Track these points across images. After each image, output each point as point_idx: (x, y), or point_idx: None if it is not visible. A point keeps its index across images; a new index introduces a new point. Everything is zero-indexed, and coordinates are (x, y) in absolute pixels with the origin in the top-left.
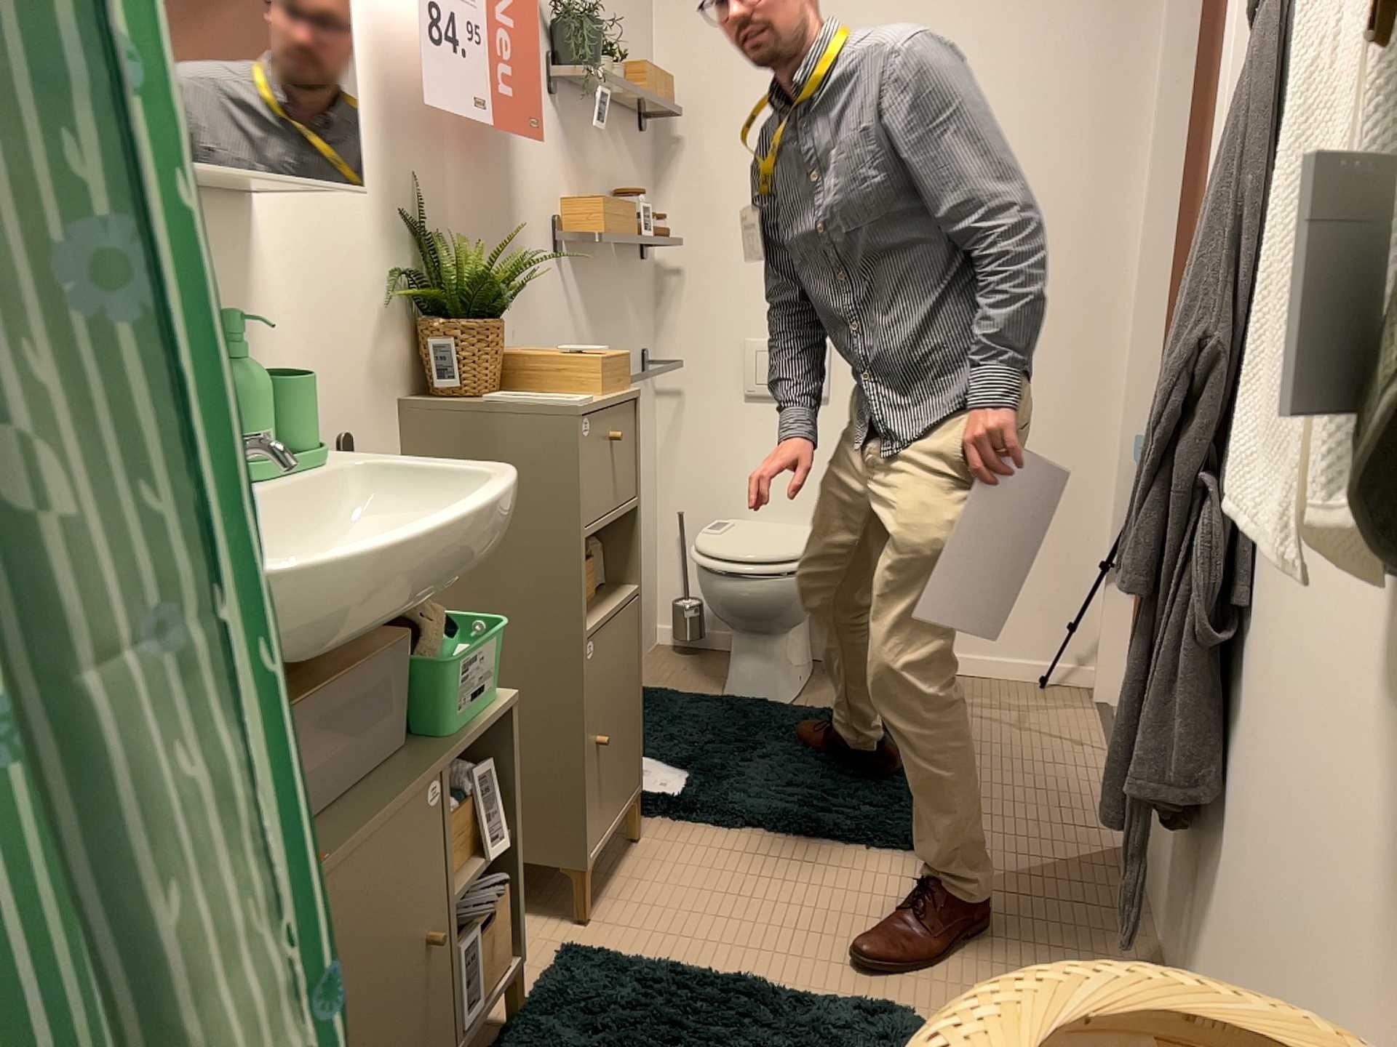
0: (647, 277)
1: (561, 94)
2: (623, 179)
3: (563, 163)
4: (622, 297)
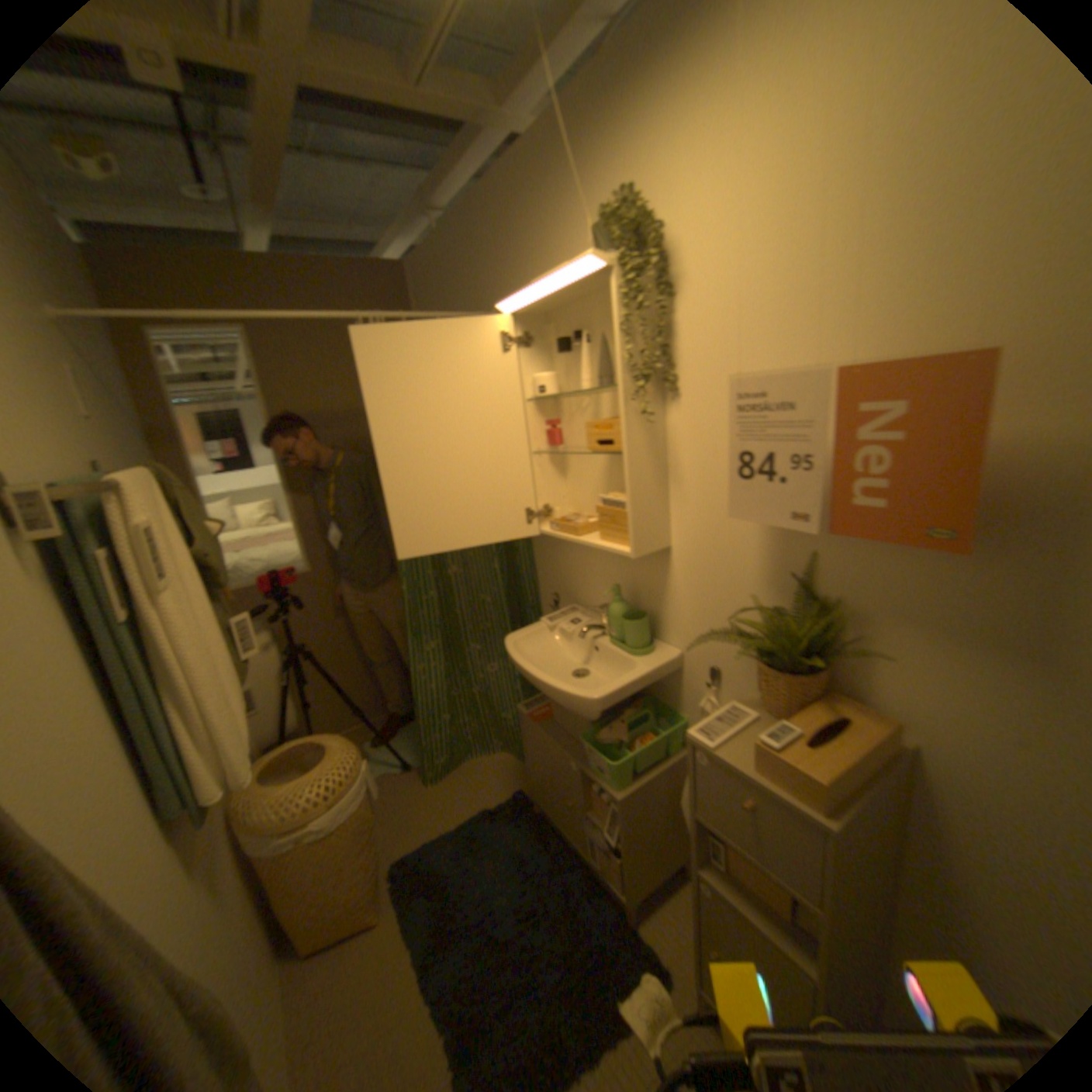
0: None
1: None
2: None
3: None
4: None
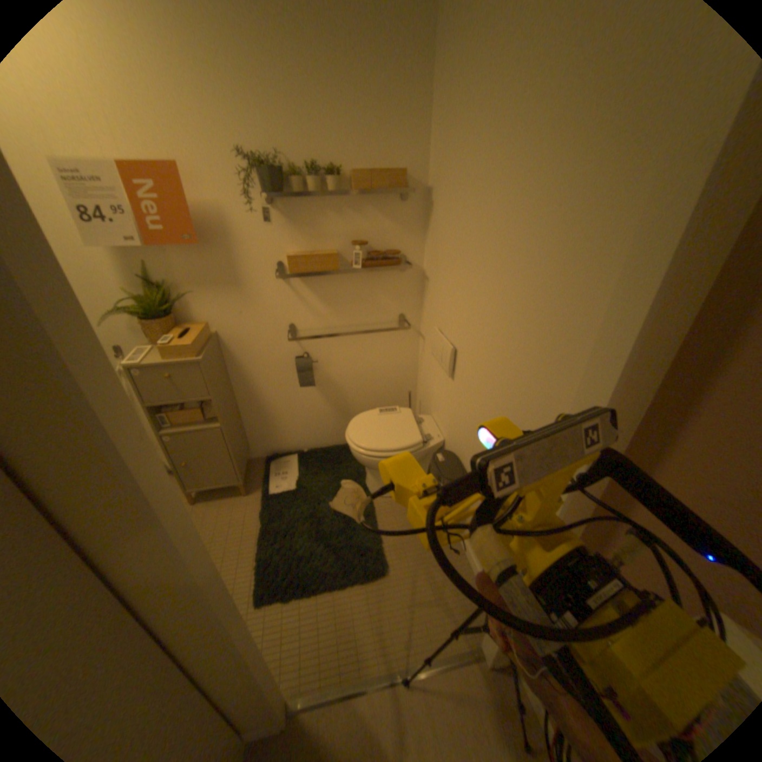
0: (408, 279)
1: (281, 199)
2: (371, 231)
3: (286, 234)
4: (367, 291)
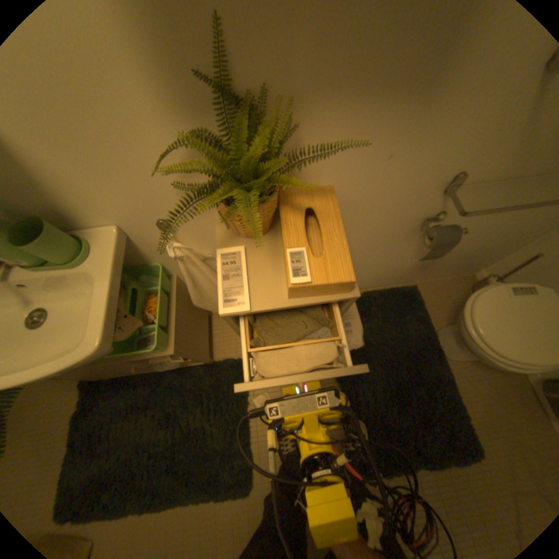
0: None
1: None
2: None
3: None
4: None
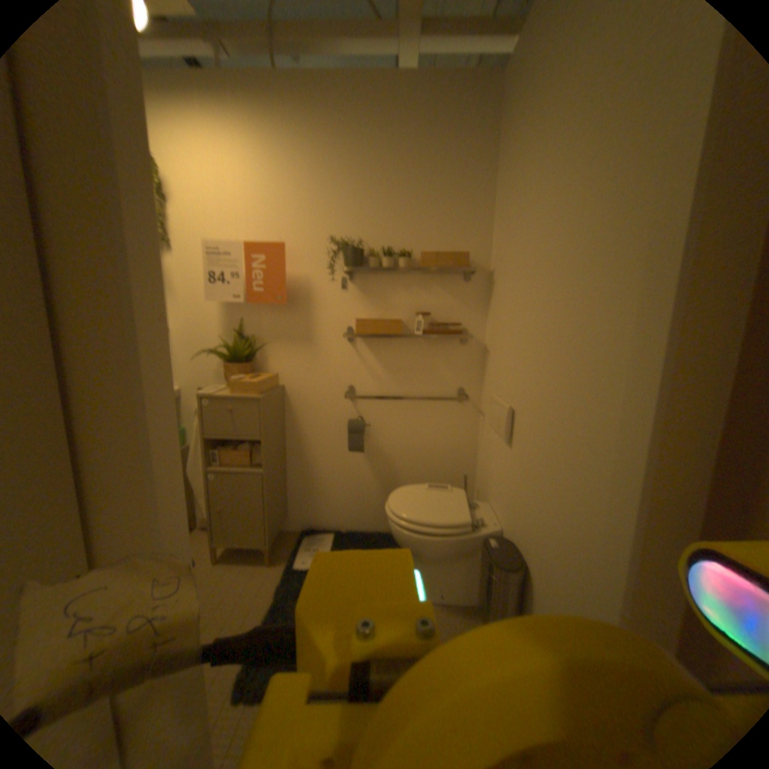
0: (470, 350)
1: (360, 273)
2: (436, 302)
3: (359, 301)
4: (428, 358)
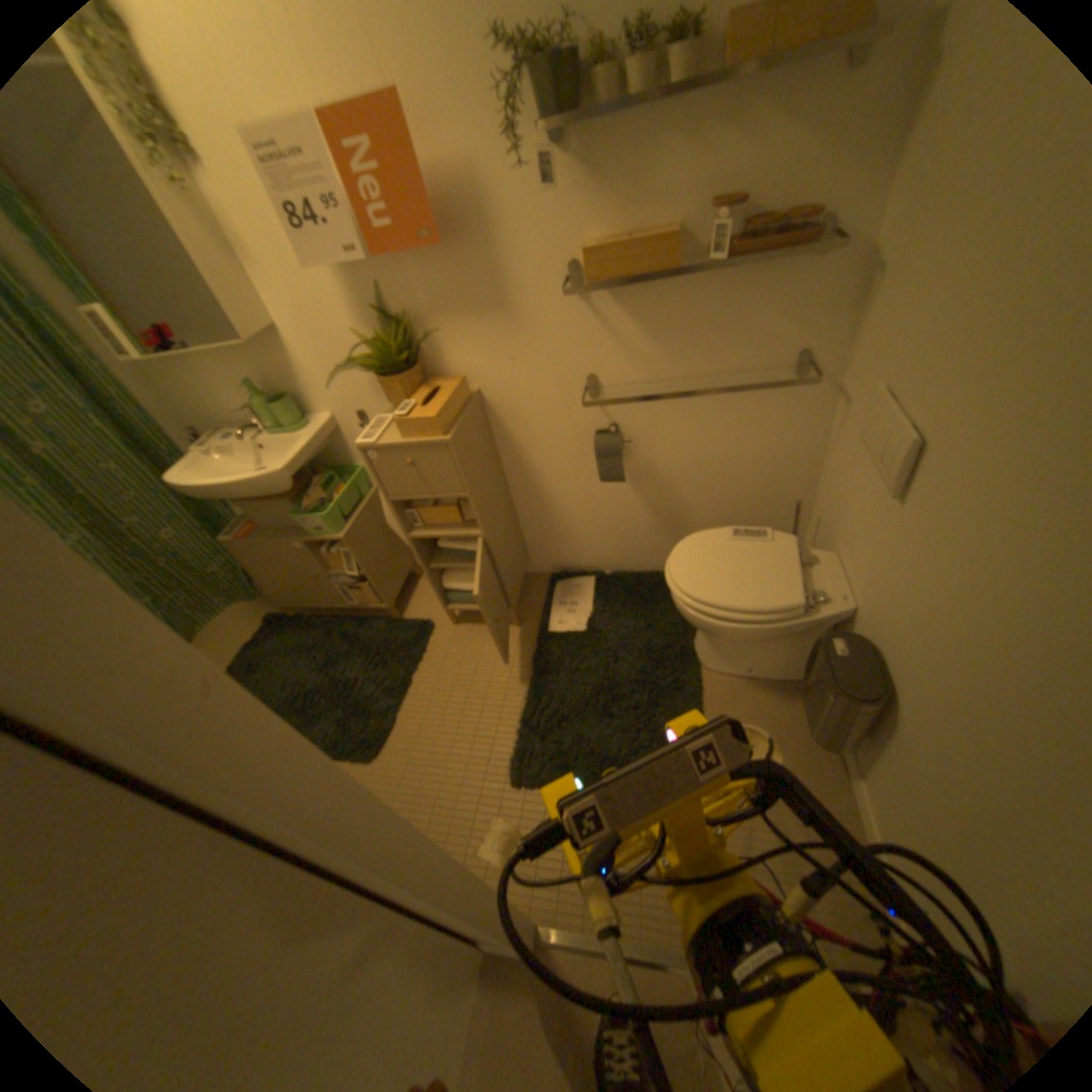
0: (834, 269)
1: (576, 124)
2: (761, 165)
3: (584, 201)
4: (737, 304)
